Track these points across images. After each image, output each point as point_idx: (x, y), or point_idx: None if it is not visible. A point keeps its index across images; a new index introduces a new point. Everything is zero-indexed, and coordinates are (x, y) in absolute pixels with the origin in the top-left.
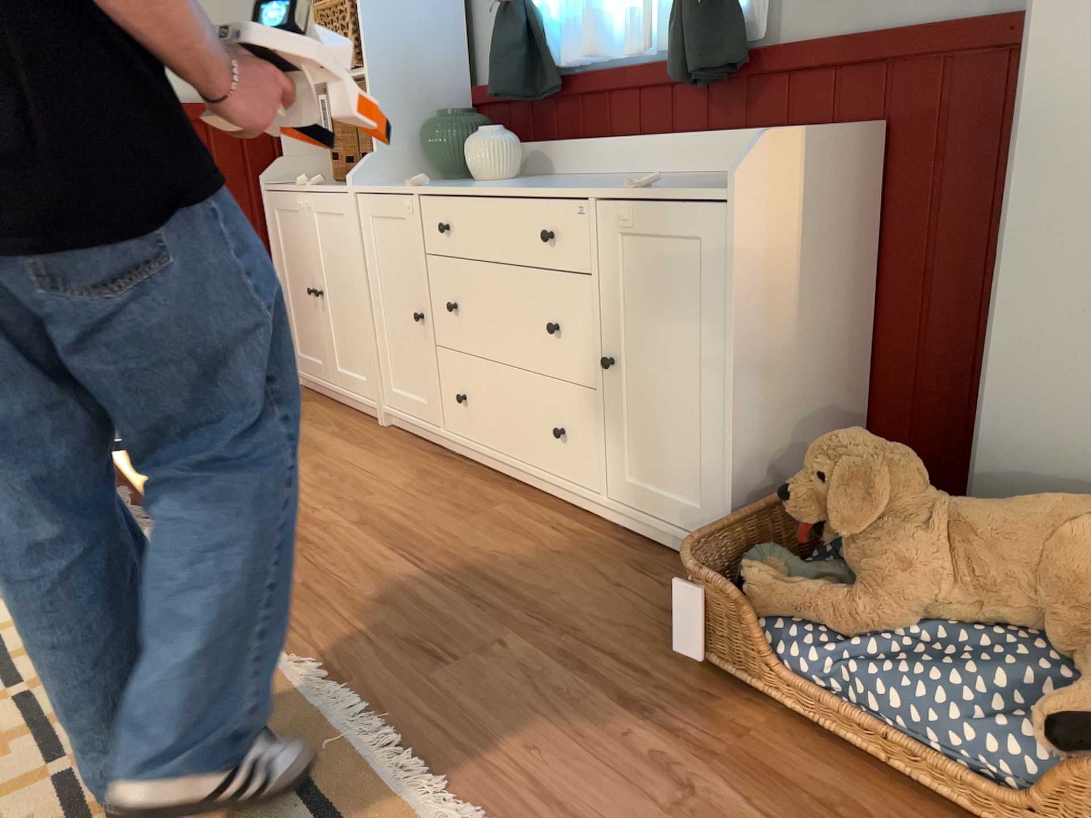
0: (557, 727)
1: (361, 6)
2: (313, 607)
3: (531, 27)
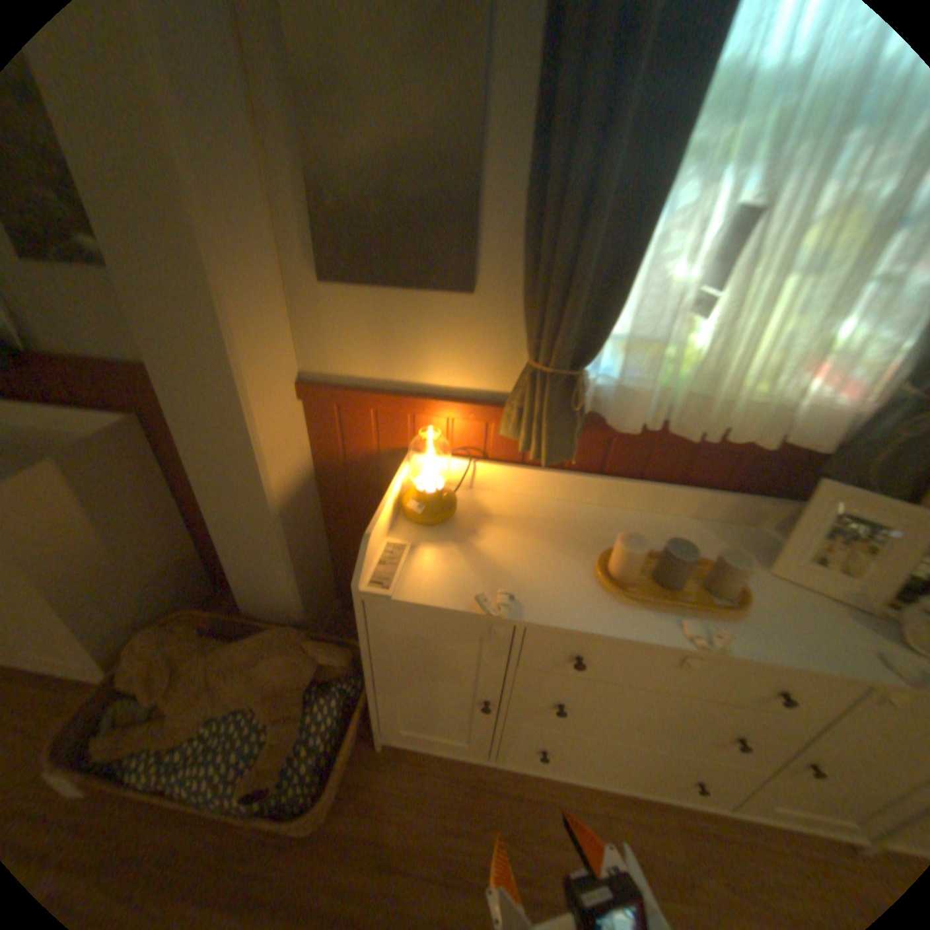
0: None
1: None
2: None
3: None
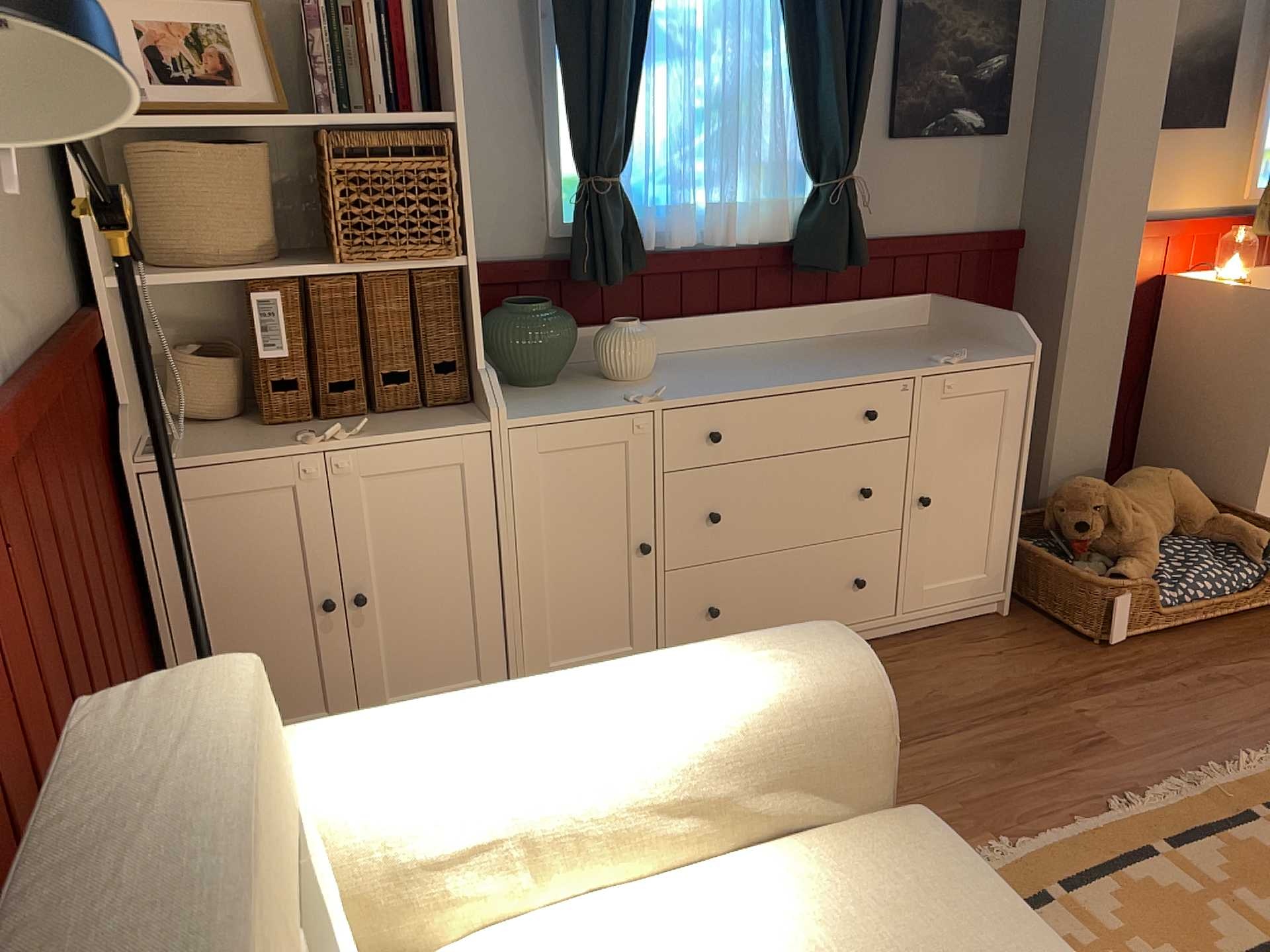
0: (1179, 706)
1: (464, 170)
2: (1011, 801)
3: (627, 205)
